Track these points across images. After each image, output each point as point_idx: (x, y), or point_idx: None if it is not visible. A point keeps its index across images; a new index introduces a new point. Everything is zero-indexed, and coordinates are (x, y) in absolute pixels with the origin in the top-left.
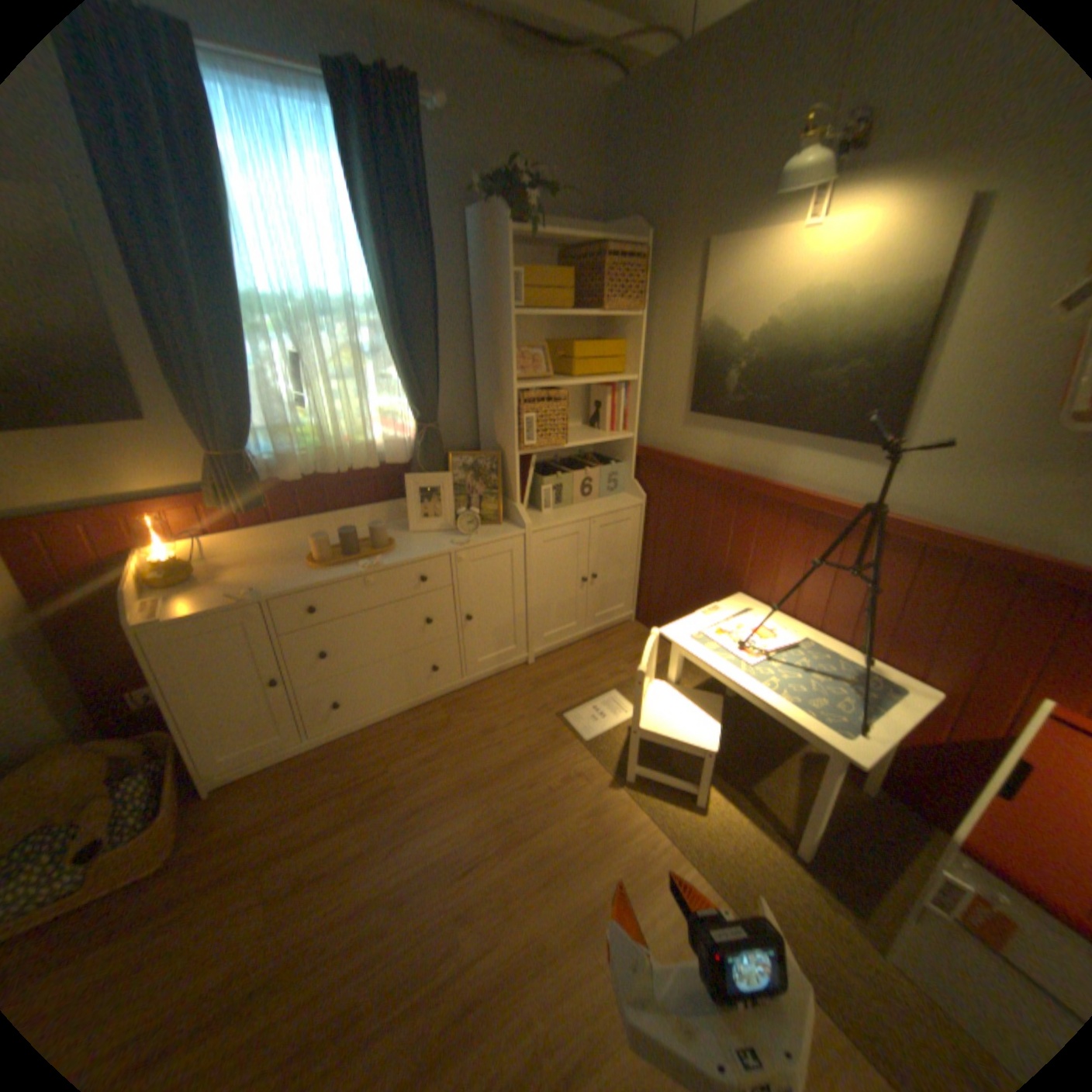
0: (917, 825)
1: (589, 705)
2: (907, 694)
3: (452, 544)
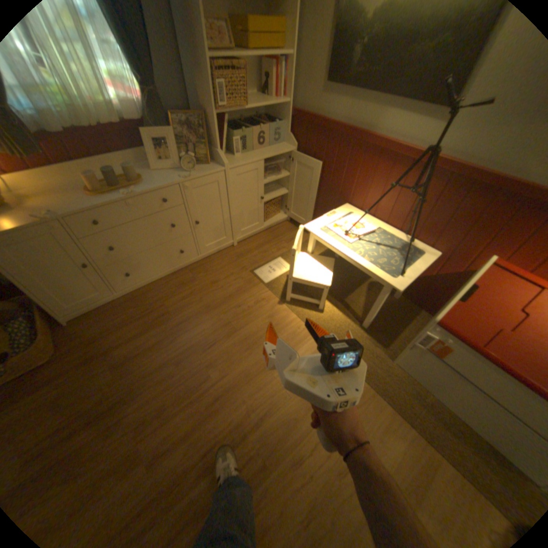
0: (414, 309)
1: (267, 265)
2: (424, 254)
3: (179, 177)
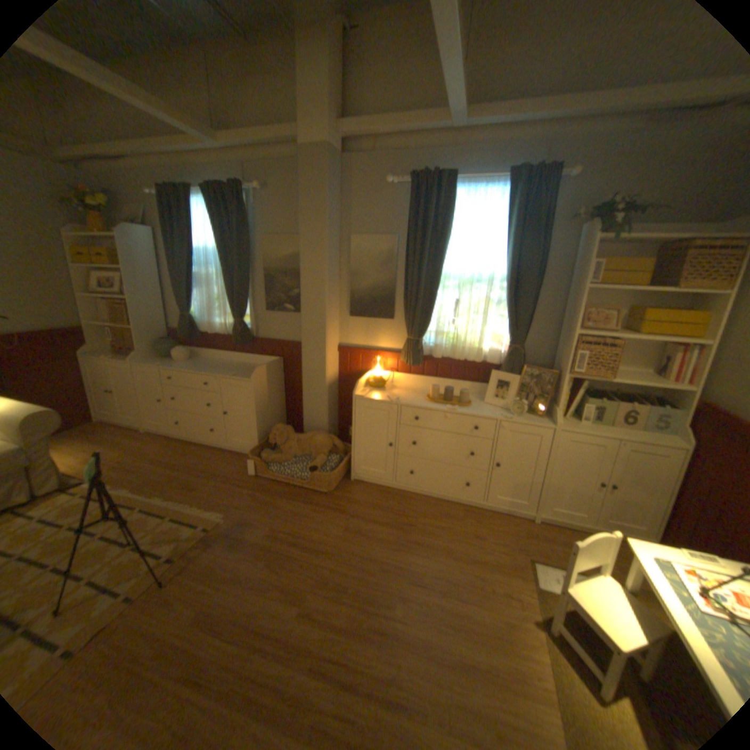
0: None
1: (562, 573)
2: None
3: (501, 416)
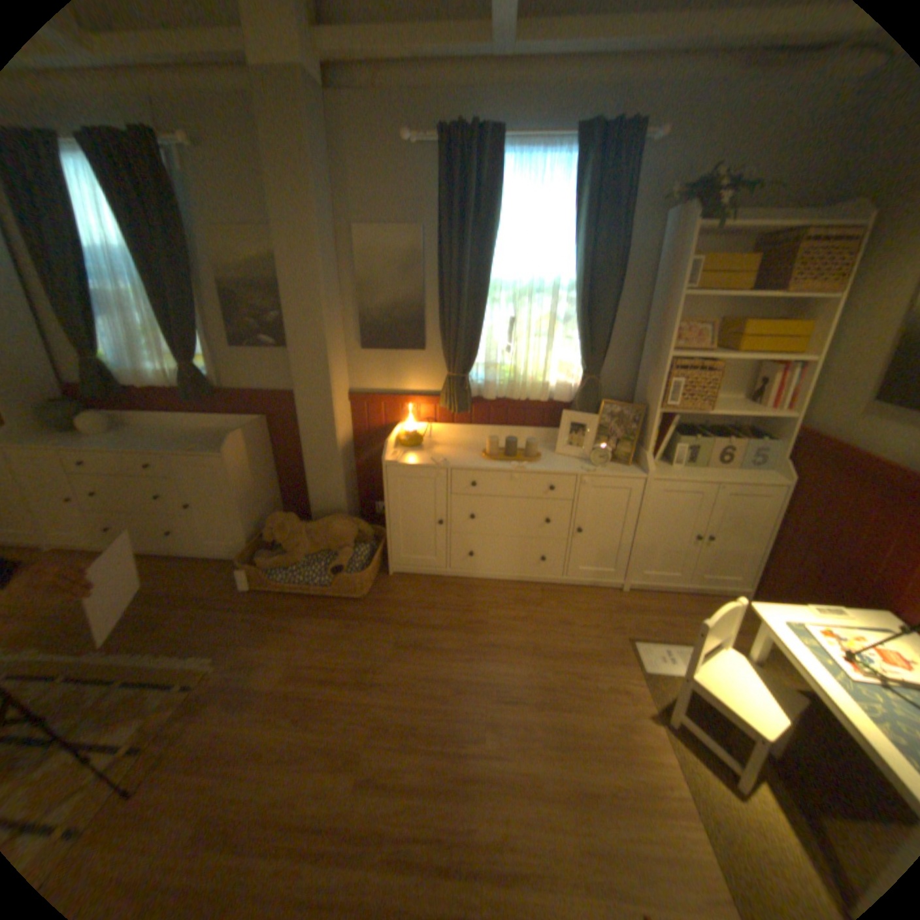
0: None
1: (665, 648)
2: None
3: (581, 469)
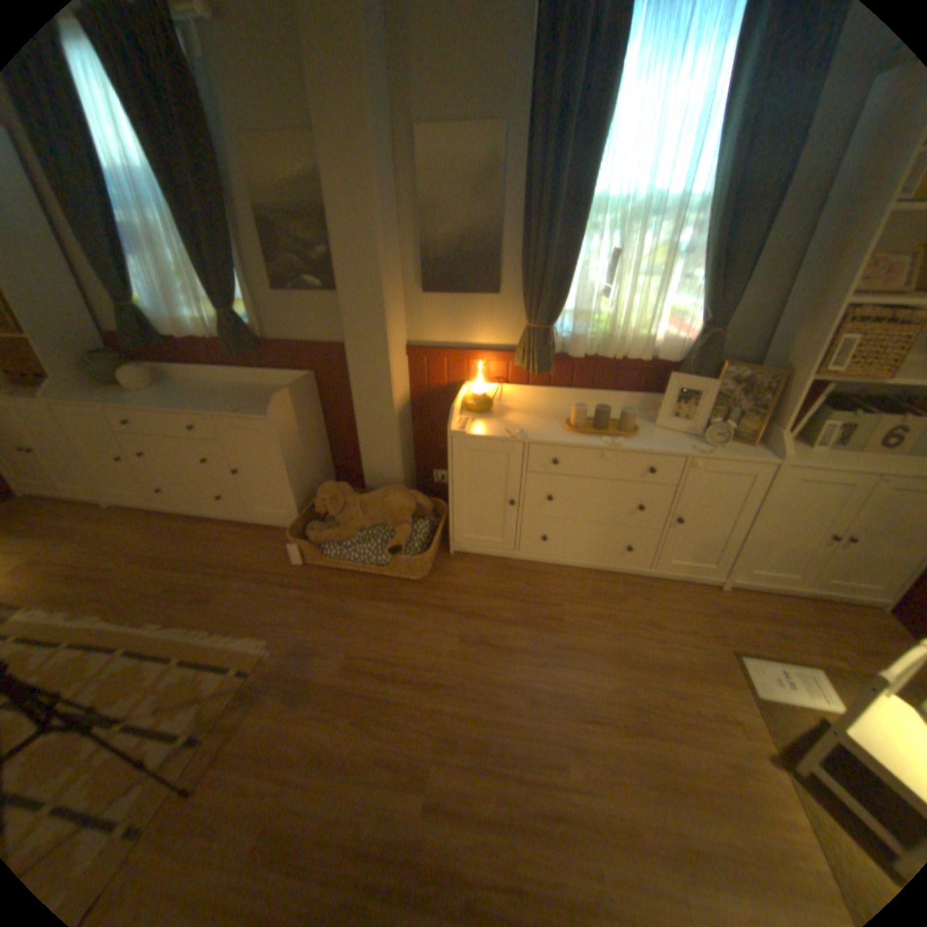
0: None
1: (781, 666)
2: None
3: (693, 449)
